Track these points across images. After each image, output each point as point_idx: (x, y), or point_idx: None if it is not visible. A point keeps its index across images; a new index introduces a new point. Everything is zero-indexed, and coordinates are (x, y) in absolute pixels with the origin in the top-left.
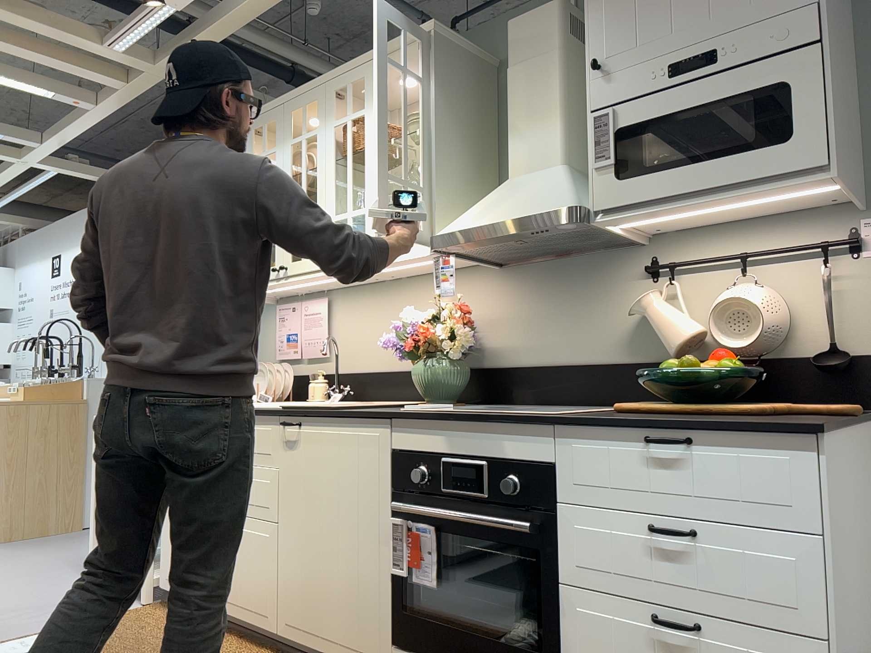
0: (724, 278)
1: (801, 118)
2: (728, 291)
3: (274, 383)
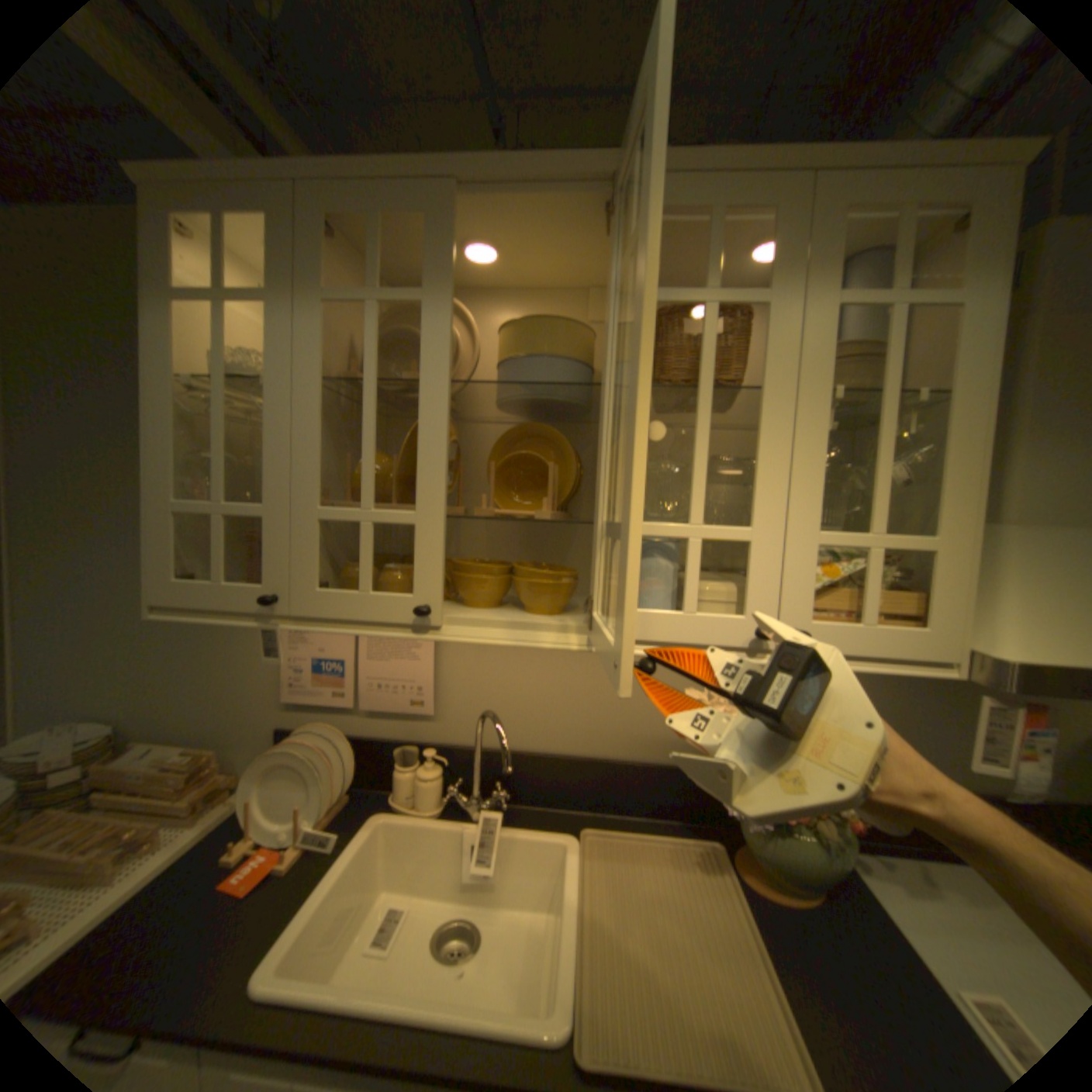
0: None
1: None
2: None
3: (327, 791)
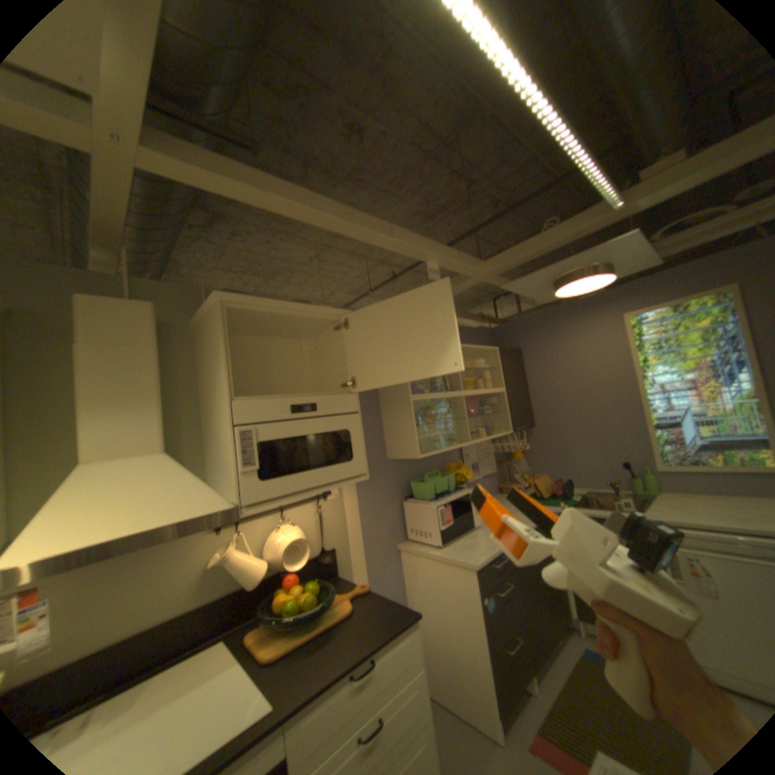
0: (266, 522)
1: (356, 449)
2: (279, 533)
3: None
